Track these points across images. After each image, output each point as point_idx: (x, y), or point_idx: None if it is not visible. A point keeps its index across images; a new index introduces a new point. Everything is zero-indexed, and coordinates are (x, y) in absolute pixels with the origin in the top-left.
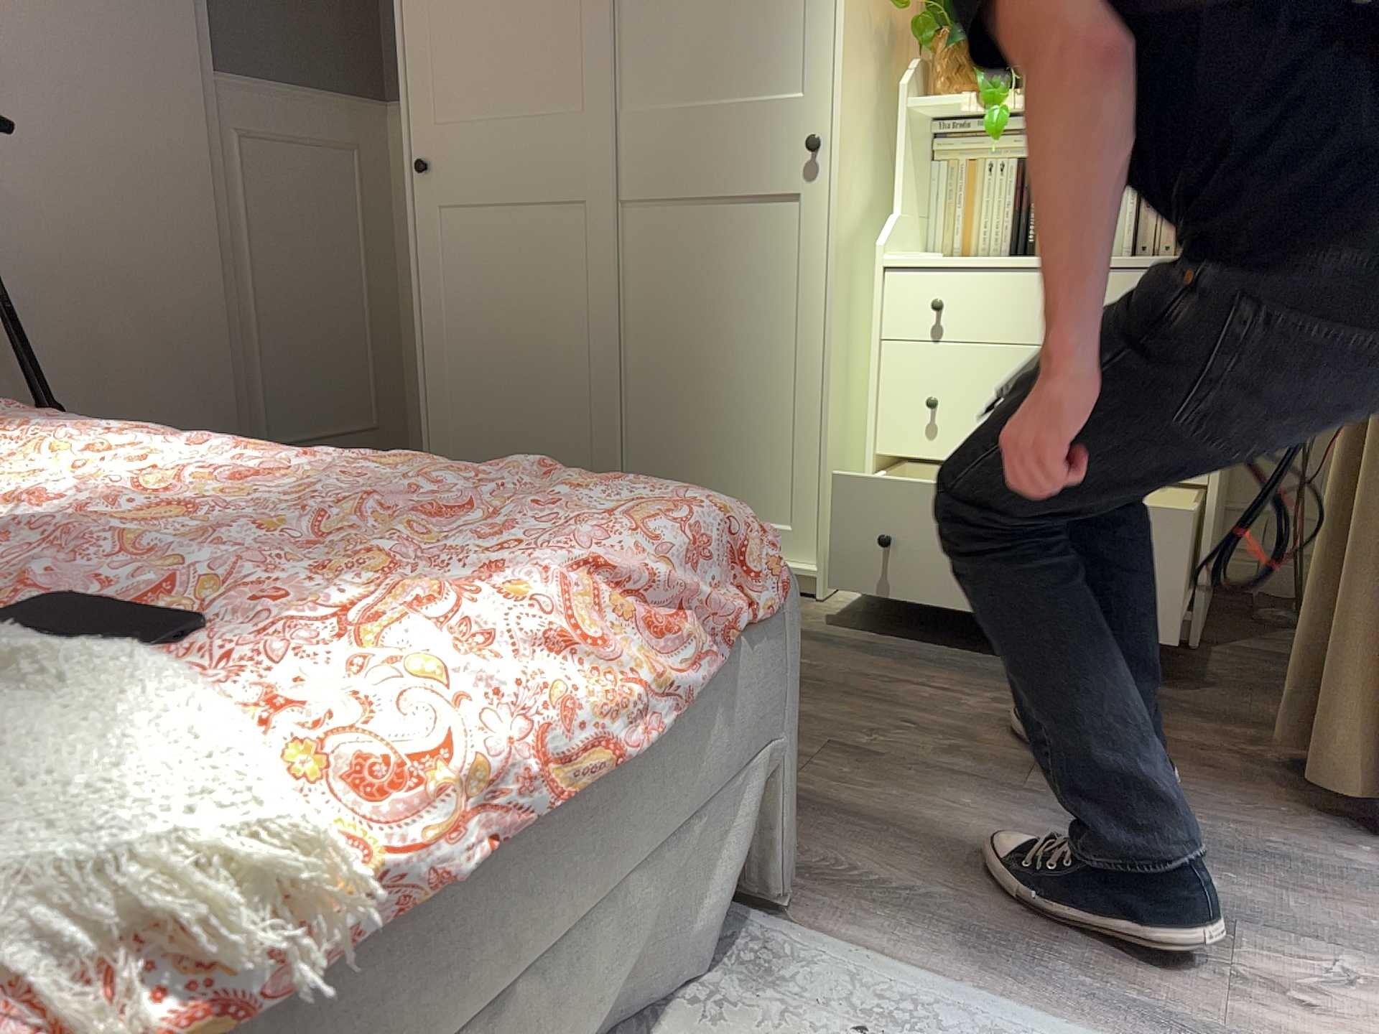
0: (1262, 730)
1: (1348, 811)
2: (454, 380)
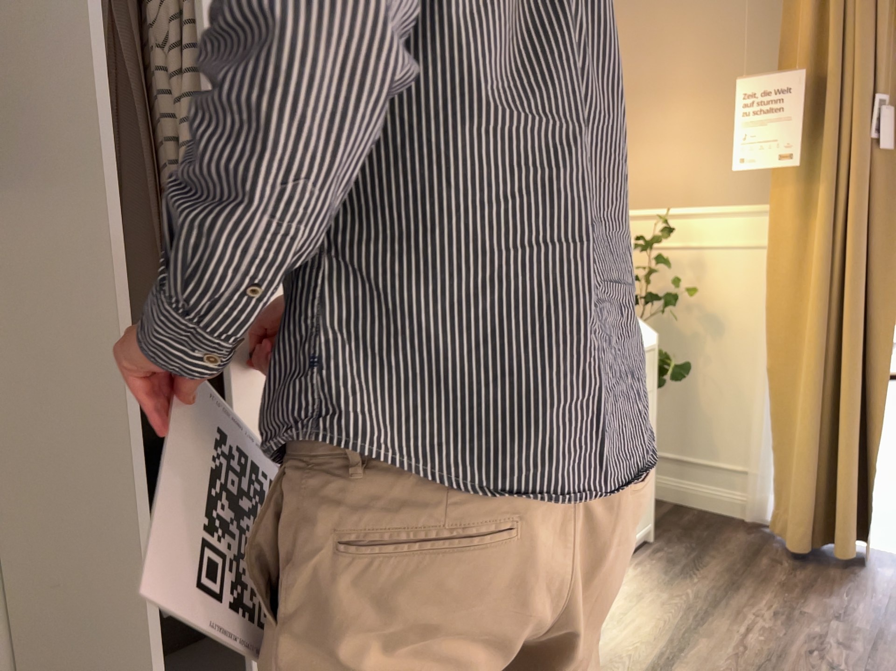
0: (755, 556)
1: (835, 563)
2: None
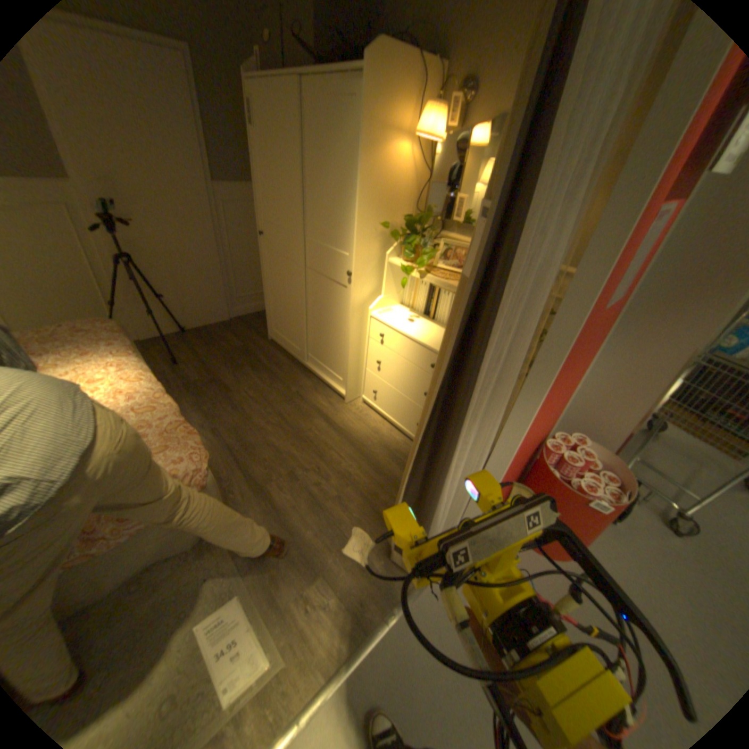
0: None
1: None
2: (272, 300)
